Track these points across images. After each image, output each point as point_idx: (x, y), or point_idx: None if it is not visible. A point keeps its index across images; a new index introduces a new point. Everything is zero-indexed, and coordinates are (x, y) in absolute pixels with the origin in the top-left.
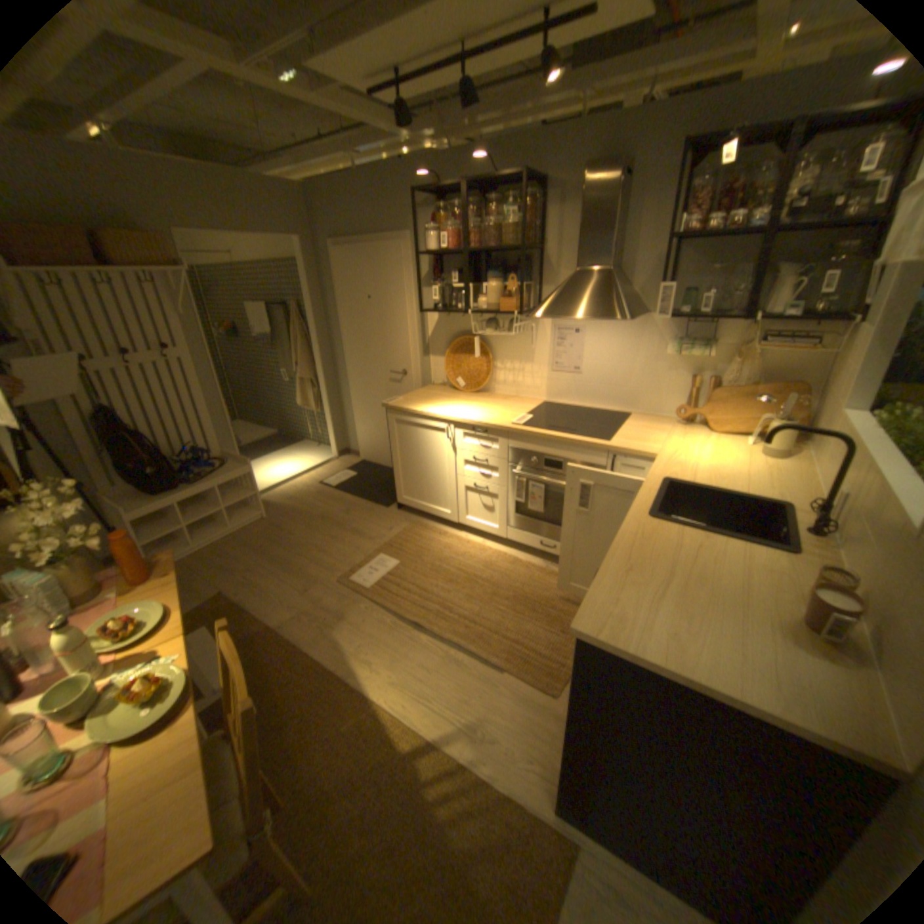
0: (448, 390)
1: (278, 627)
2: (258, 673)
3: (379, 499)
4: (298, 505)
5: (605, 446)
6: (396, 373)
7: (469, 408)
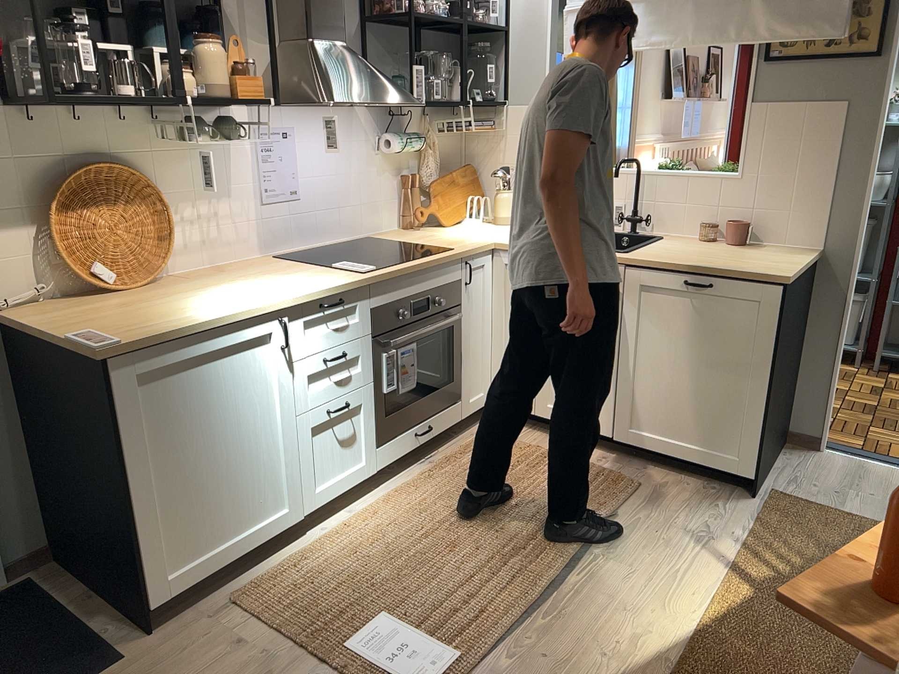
0: (85, 300)
1: None
2: None
3: None
4: None
5: (463, 251)
6: None
7: (251, 289)
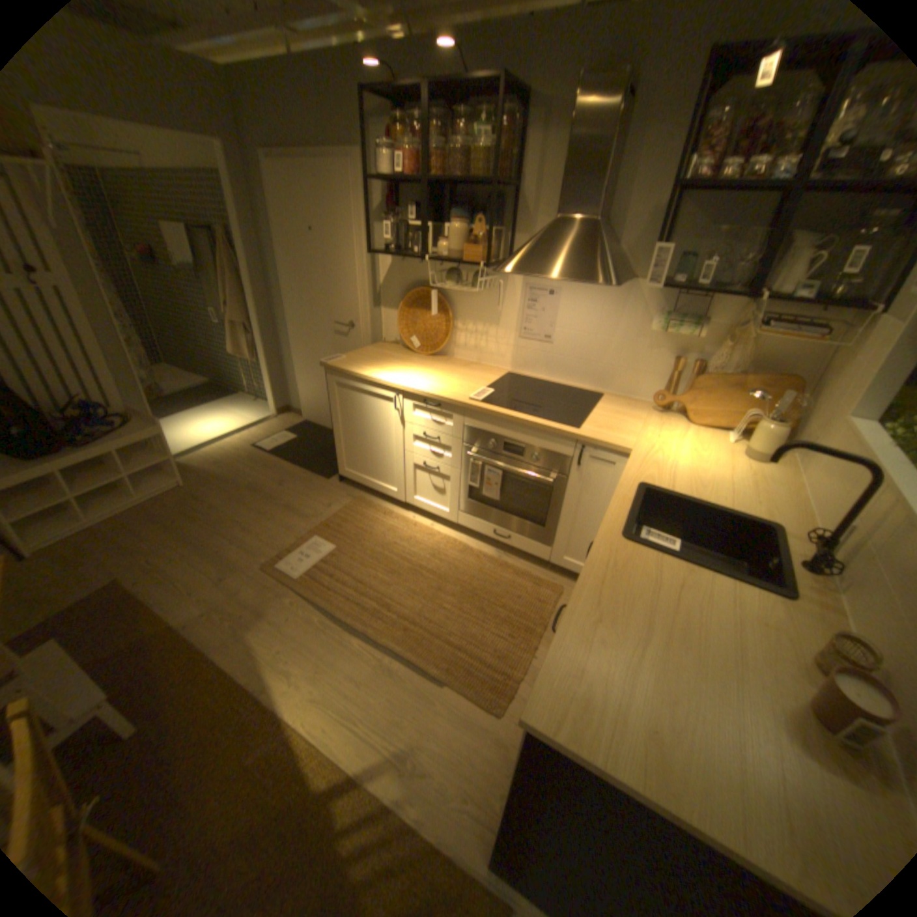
0: (401, 350)
1: (183, 627)
2: (151, 688)
3: (319, 469)
4: (225, 472)
5: (574, 434)
6: (342, 325)
7: (423, 375)
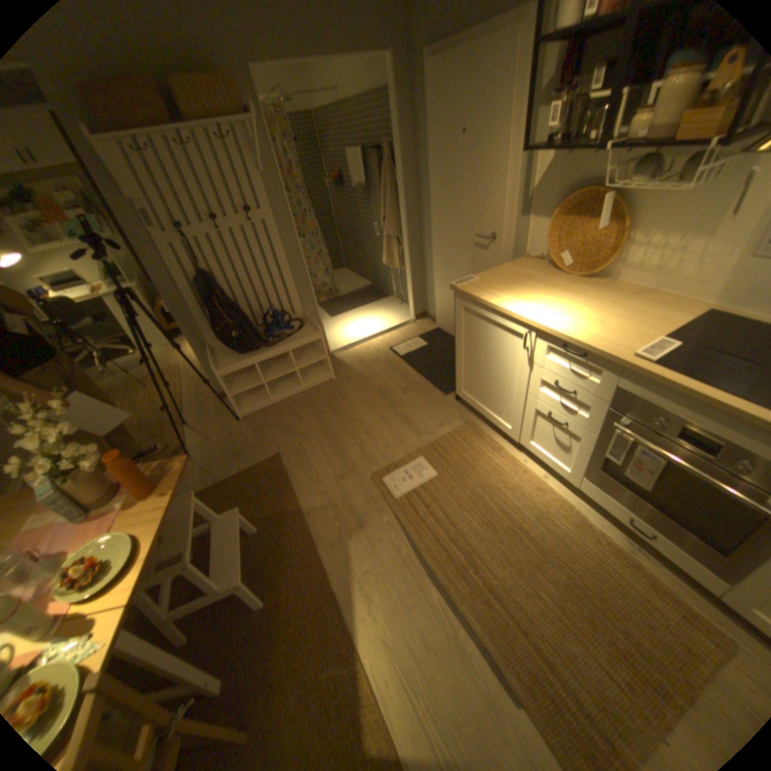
0: (546, 267)
1: (308, 513)
2: (277, 562)
3: (440, 382)
4: (365, 372)
5: None
6: (482, 237)
7: (569, 307)
